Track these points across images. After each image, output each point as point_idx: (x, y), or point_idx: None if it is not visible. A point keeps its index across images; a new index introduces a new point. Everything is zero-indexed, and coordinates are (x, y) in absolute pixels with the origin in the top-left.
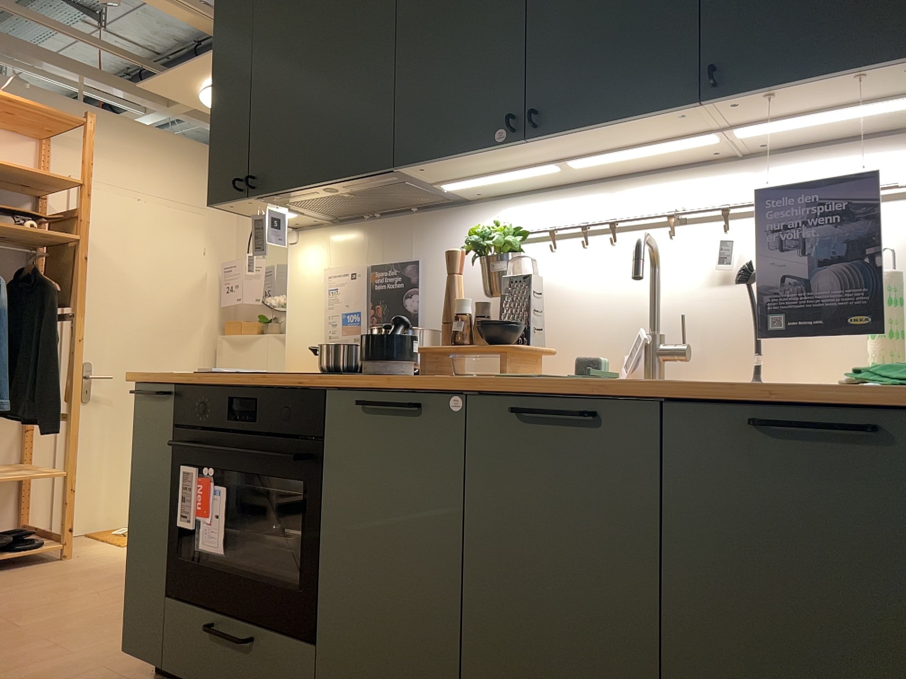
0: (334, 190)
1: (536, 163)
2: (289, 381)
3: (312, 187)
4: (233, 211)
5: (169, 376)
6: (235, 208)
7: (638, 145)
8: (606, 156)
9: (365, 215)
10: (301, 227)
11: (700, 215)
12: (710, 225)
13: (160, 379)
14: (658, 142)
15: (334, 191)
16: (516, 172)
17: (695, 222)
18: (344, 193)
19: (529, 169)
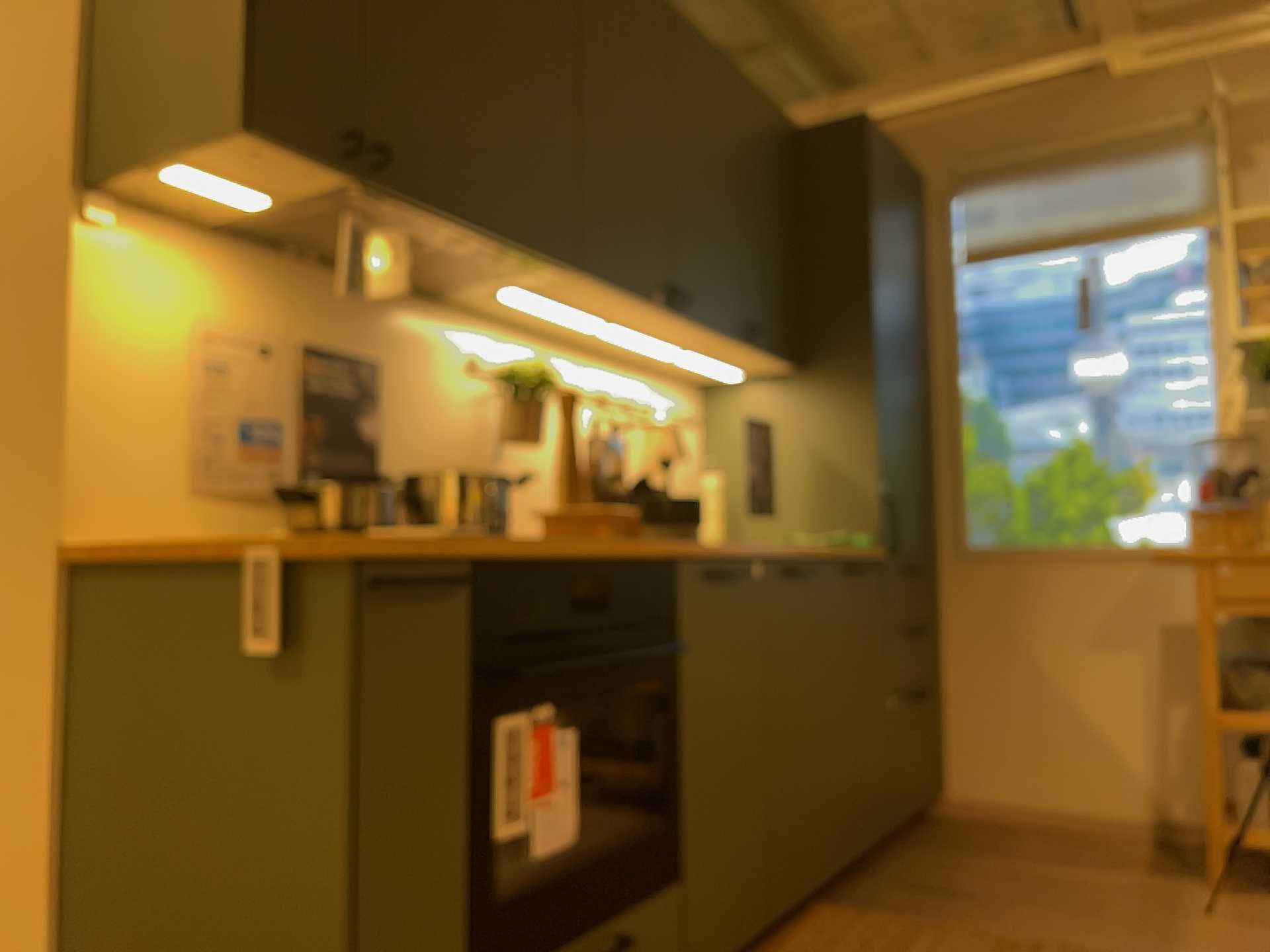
0: (454, 240)
1: (601, 317)
2: (636, 551)
3: (460, 228)
4: (218, 147)
5: (474, 546)
6: (243, 152)
7: (656, 338)
8: (634, 335)
9: (295, 248)
10: (107, 193)
11: (612, 400)
12: (589, 405)
13: (445, 550)
14: (665, 342)
15: (443, 238)
16: (576, 314)
17: (595, 403)
18: (424, 240)
19: (589, 318)
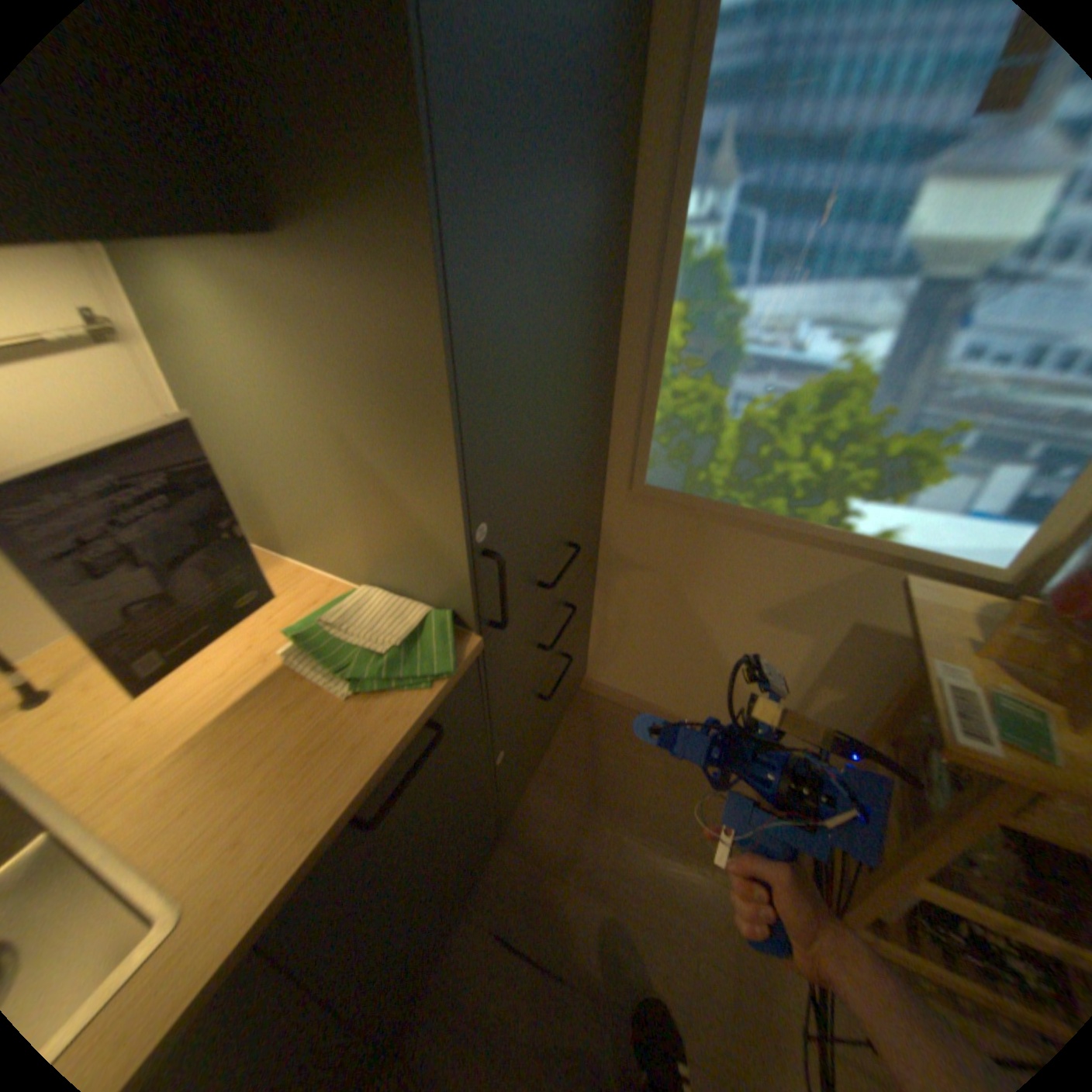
0: None
1: None
2: None
3: None
4: None
5: None
6: None
7: None
8: None
9: None
10: None
11: None
12: None
13: None
14: None
15: None
16: None
17: None
18: None
19: None
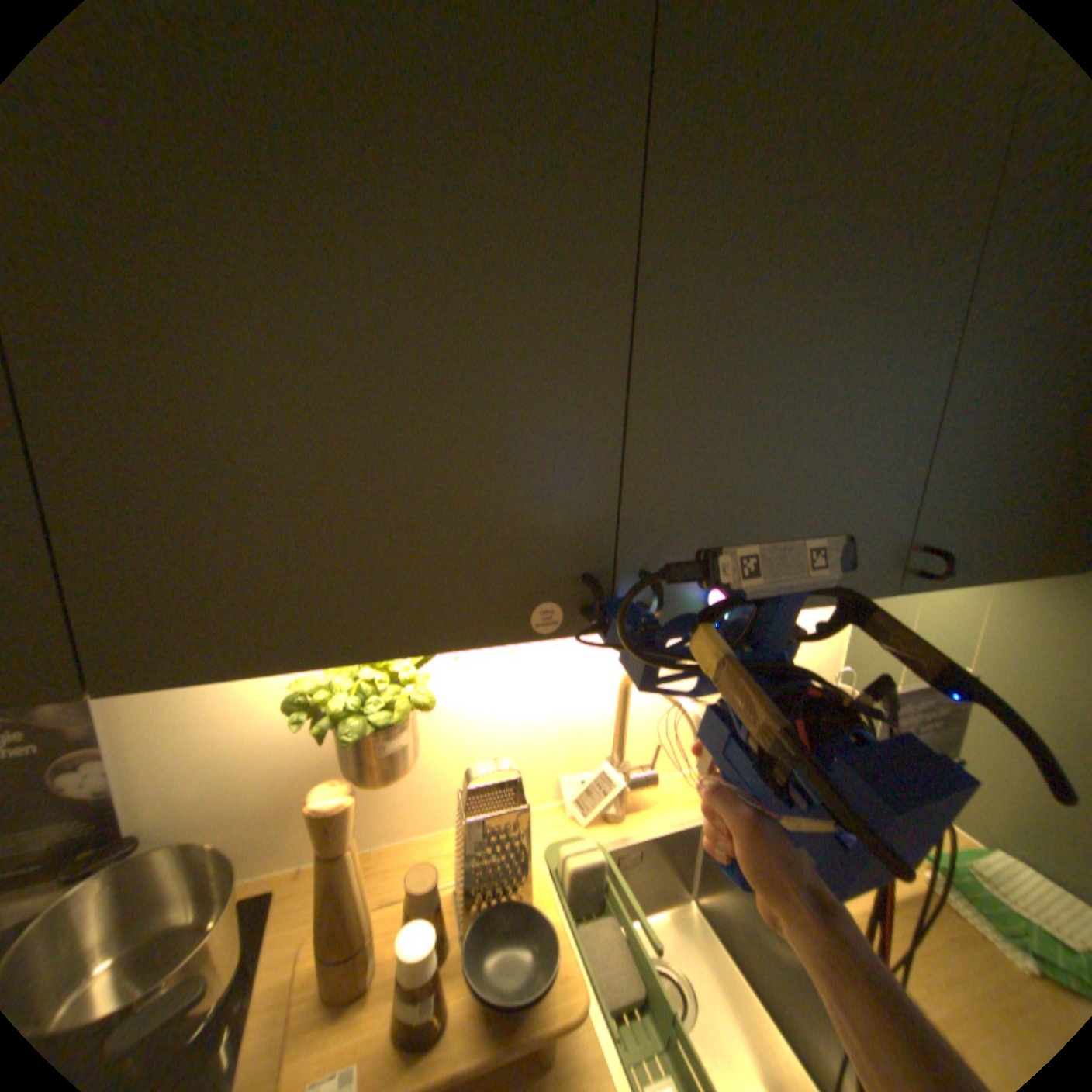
0: None
1: None
2: None
3: None
4: None
5: None
6: None
7: None
8: None
9: None
10: None
11: None
12: None
13: None
14: None
15: None
16: None
17: None
18: None
19: None
